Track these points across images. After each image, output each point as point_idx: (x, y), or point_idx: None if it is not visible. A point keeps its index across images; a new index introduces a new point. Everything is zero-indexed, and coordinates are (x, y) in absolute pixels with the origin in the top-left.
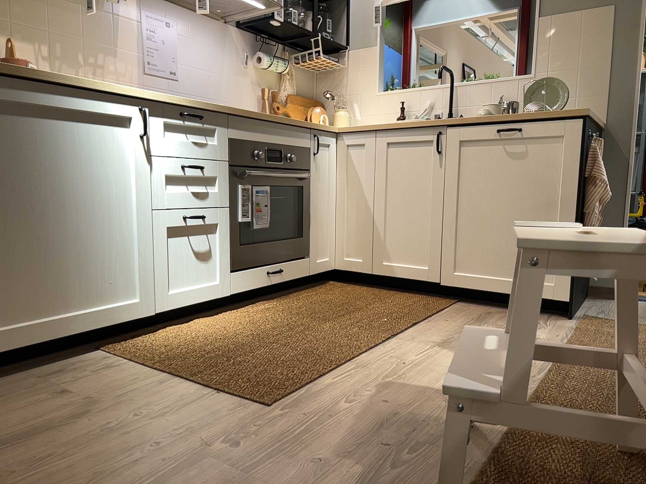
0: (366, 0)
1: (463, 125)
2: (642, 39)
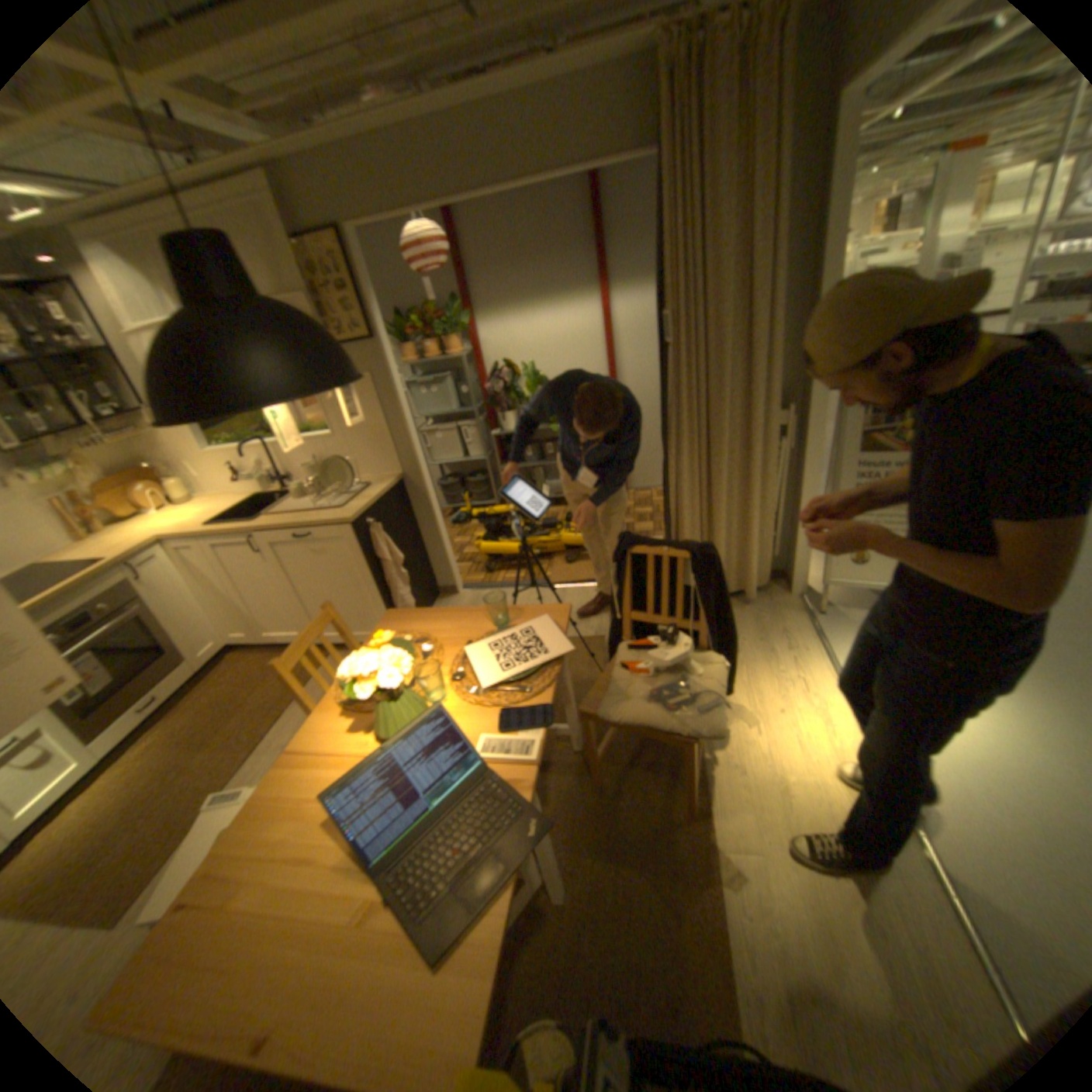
0: (138, 353)
1: (267, 530)
2: (403, 401)
